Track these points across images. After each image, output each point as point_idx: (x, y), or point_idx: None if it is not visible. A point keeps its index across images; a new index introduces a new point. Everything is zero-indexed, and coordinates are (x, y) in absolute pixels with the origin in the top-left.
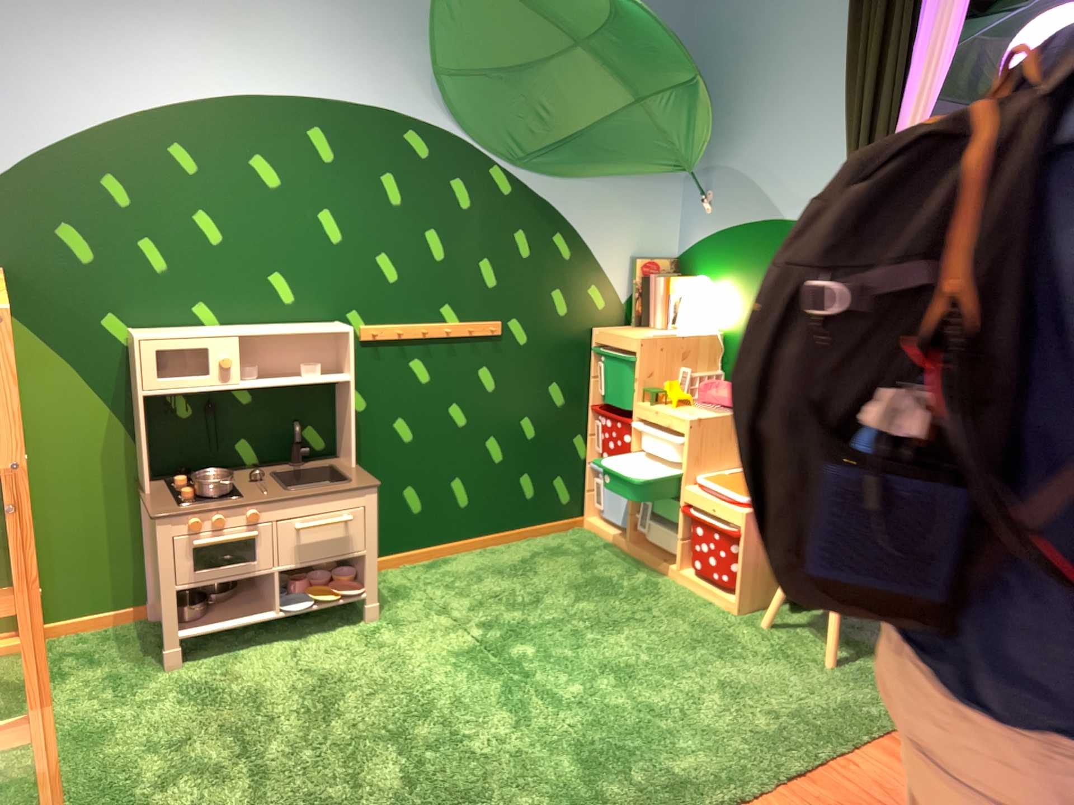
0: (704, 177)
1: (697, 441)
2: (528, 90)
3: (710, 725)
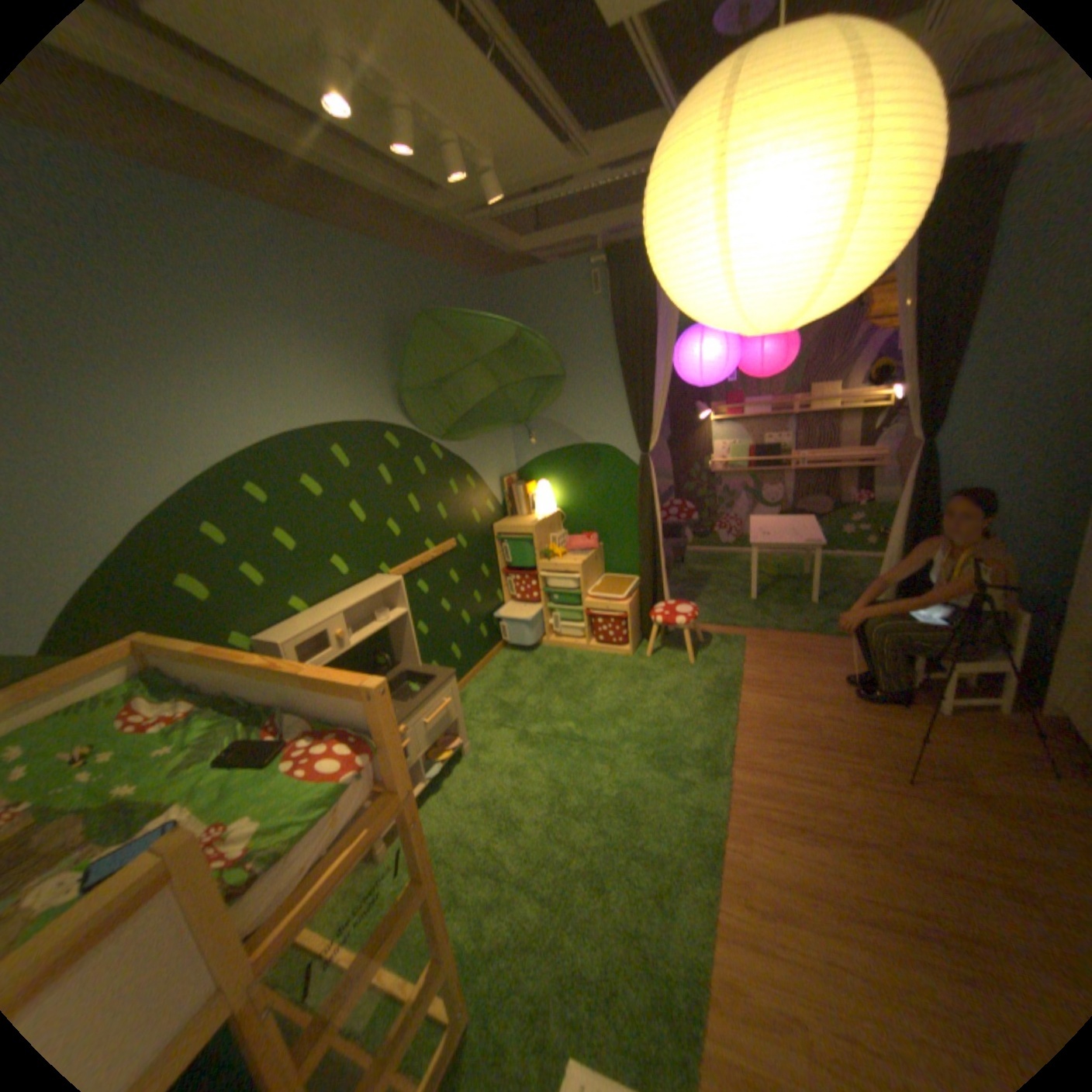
0: (528, 422)
1: (584, 575)
2: (446, 389)
3: (688, 721)
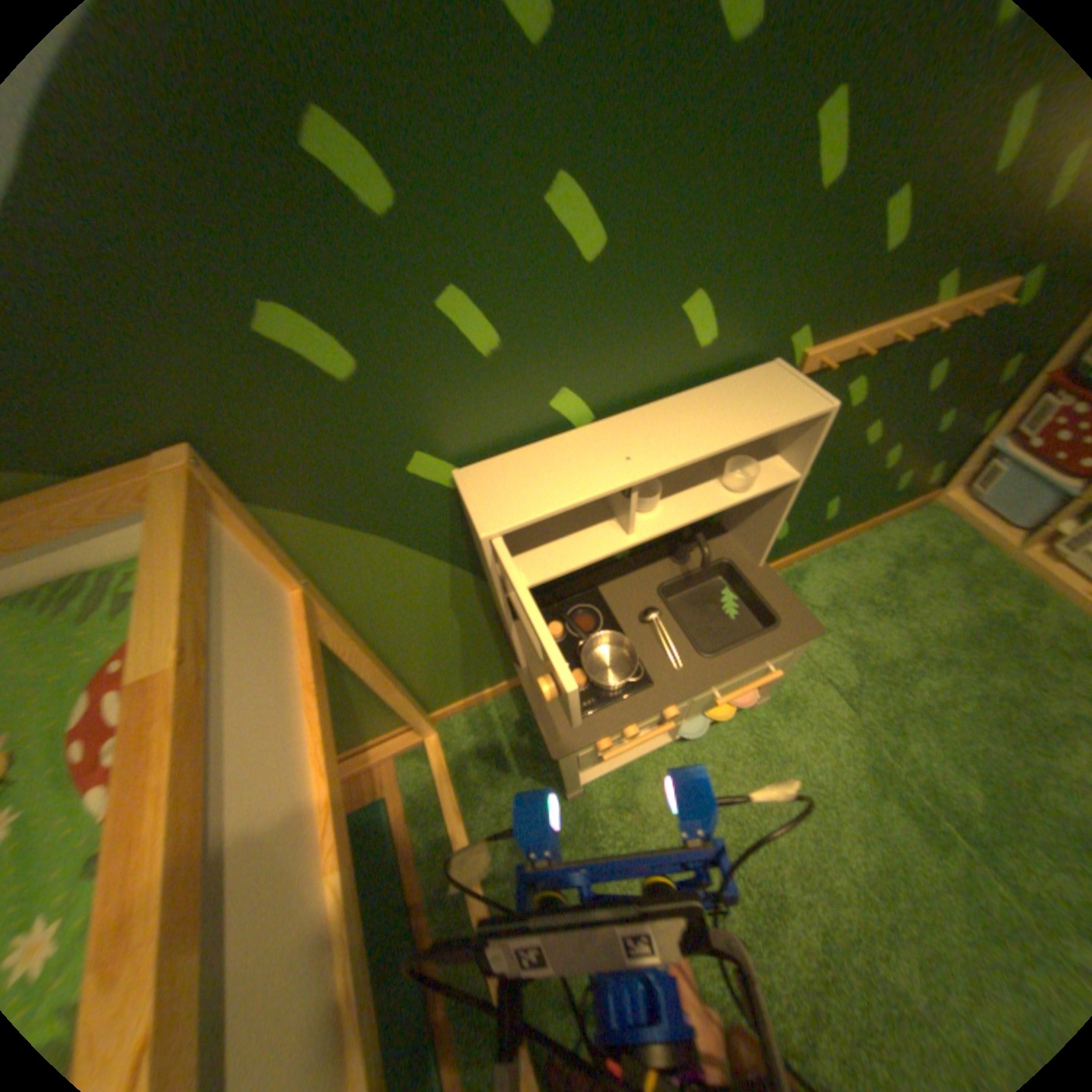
0: None
1: None
2: None
3: None
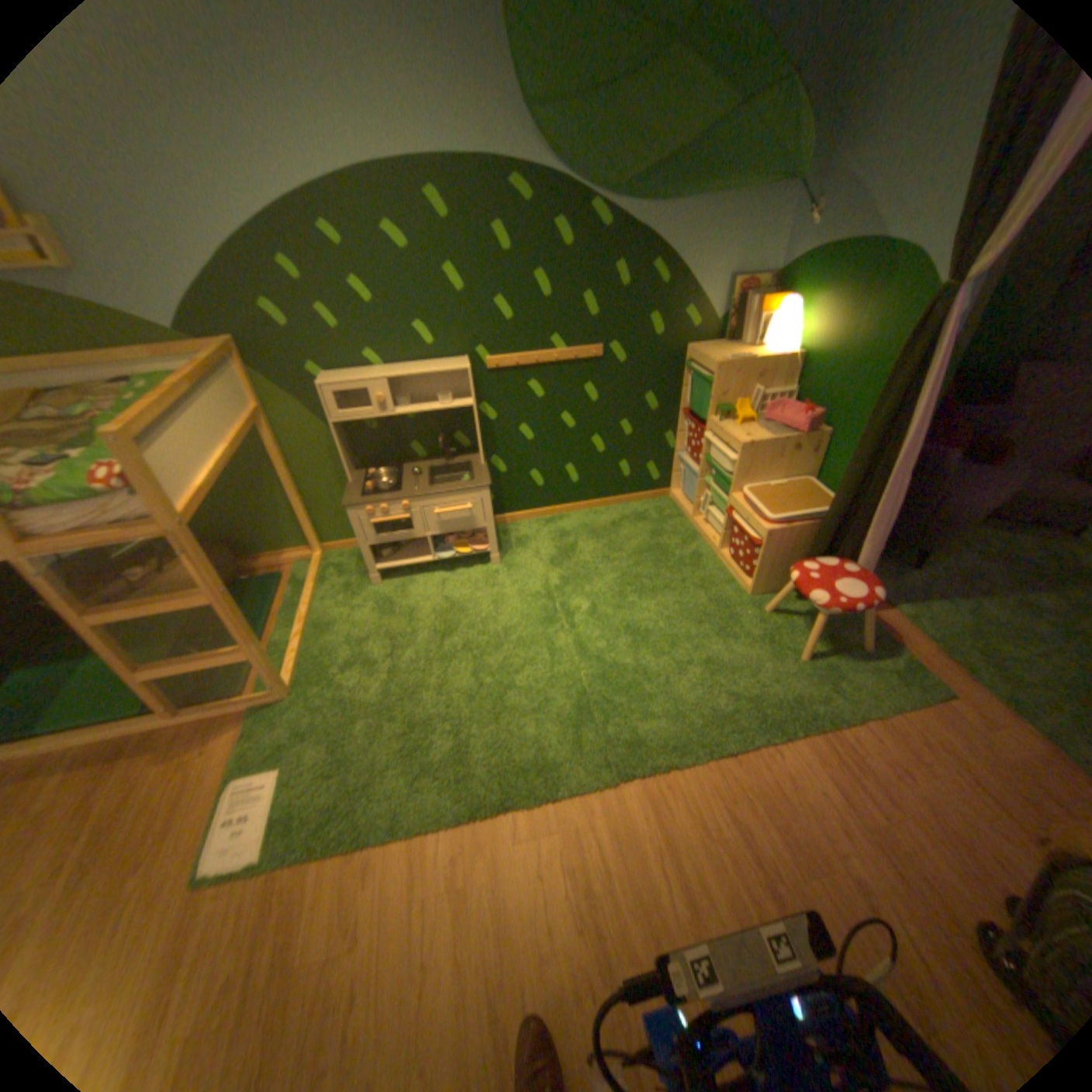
0: (824, 178)
1: (750, 462)
2: (624, 102)
3: (682, 705)
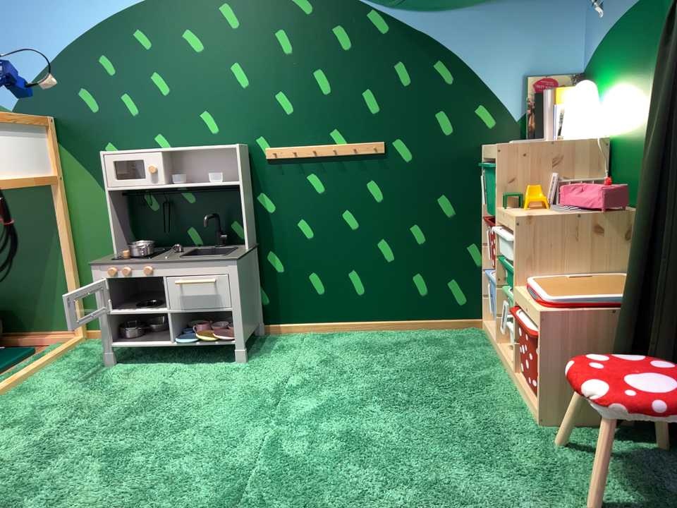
0: None
1: (532, 241)
2: None
3: None
